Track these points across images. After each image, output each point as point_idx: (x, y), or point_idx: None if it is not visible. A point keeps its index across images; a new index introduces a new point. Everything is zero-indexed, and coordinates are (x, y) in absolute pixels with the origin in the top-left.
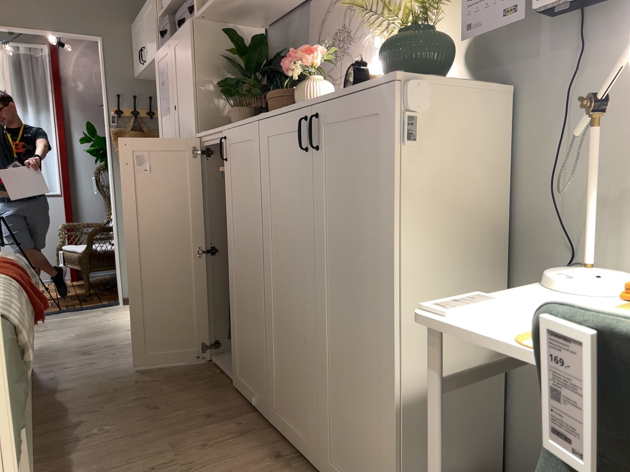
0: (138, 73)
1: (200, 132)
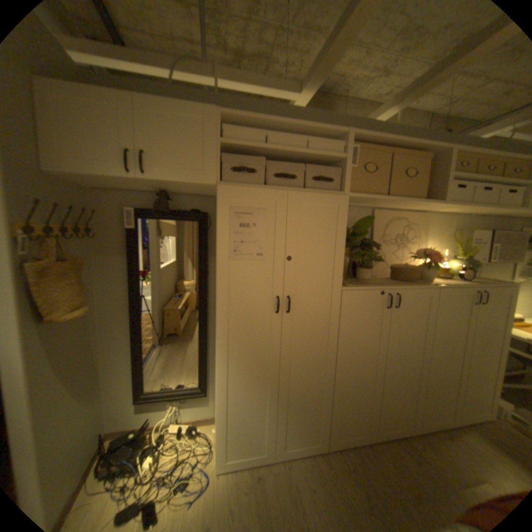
0: (85, 174)
1: (350, 287)
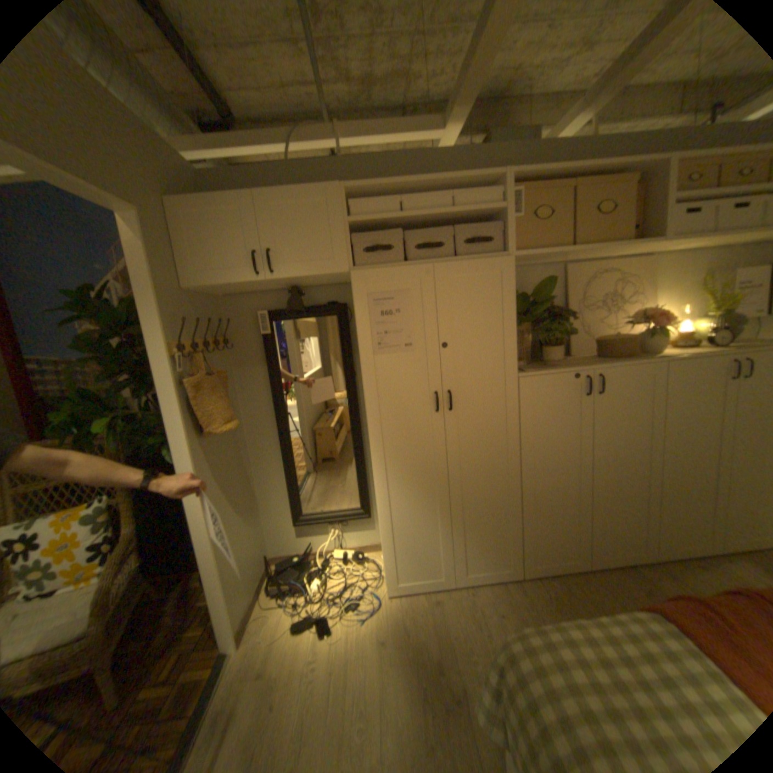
0: (217, 284)
1: (529, 372)
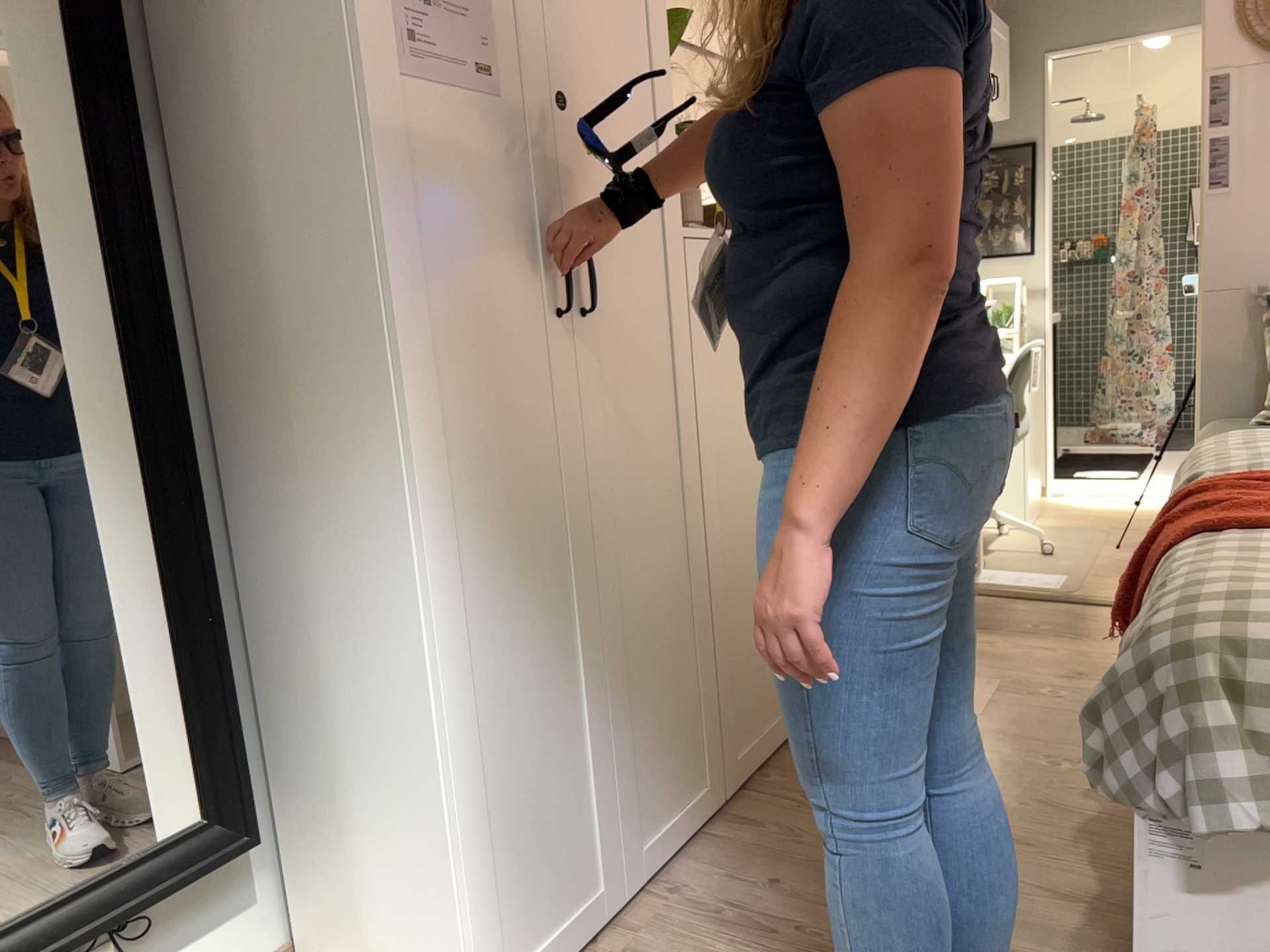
0: None
1: (692, 225)
